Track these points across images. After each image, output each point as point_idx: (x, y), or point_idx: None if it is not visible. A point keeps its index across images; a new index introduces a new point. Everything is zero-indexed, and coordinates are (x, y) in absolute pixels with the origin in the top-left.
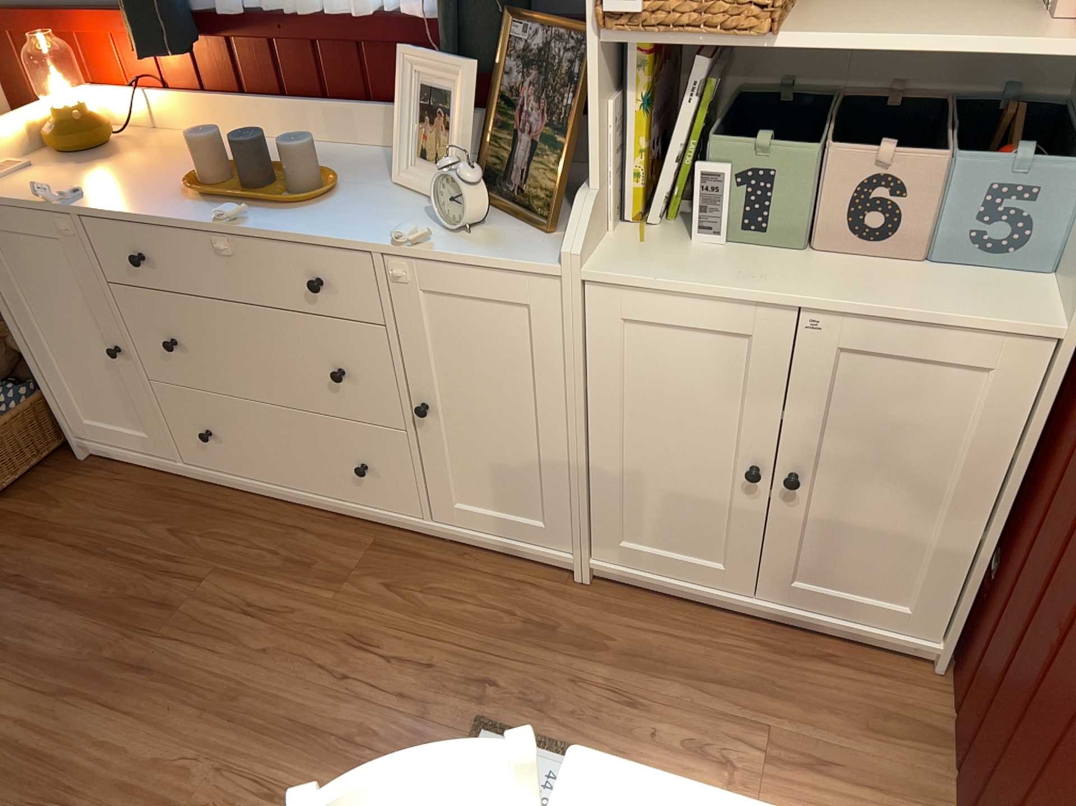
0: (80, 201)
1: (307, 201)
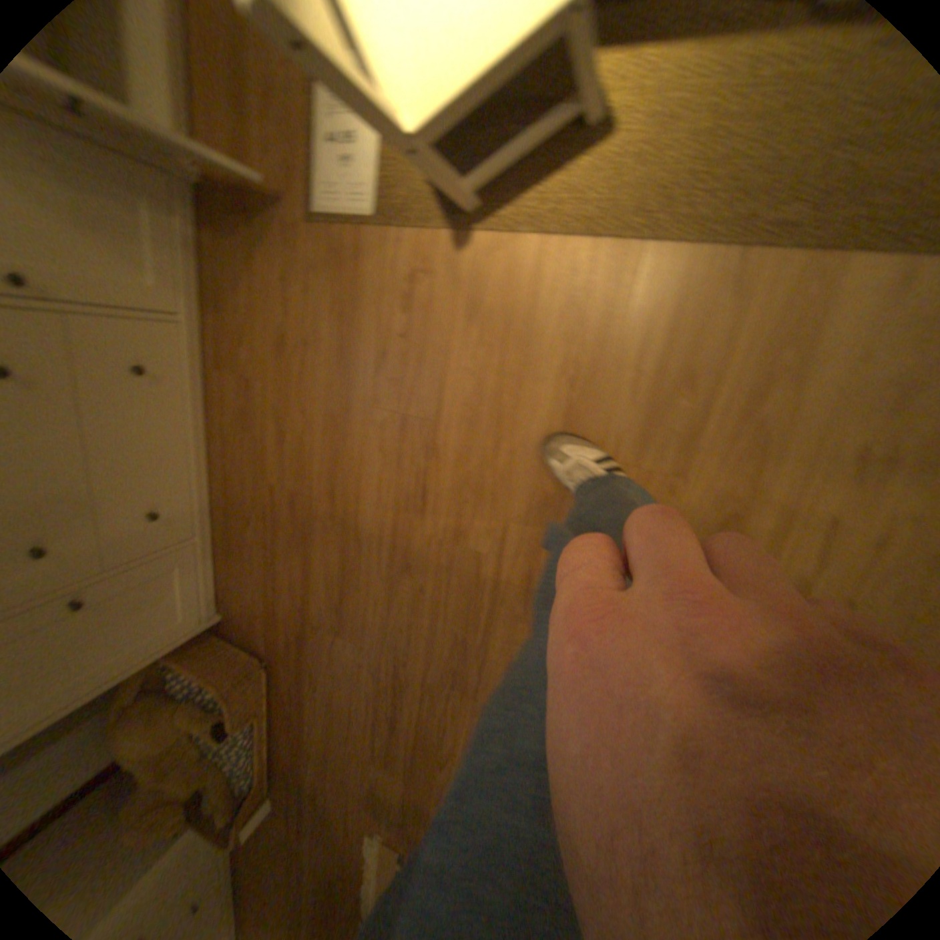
0: None
1: None
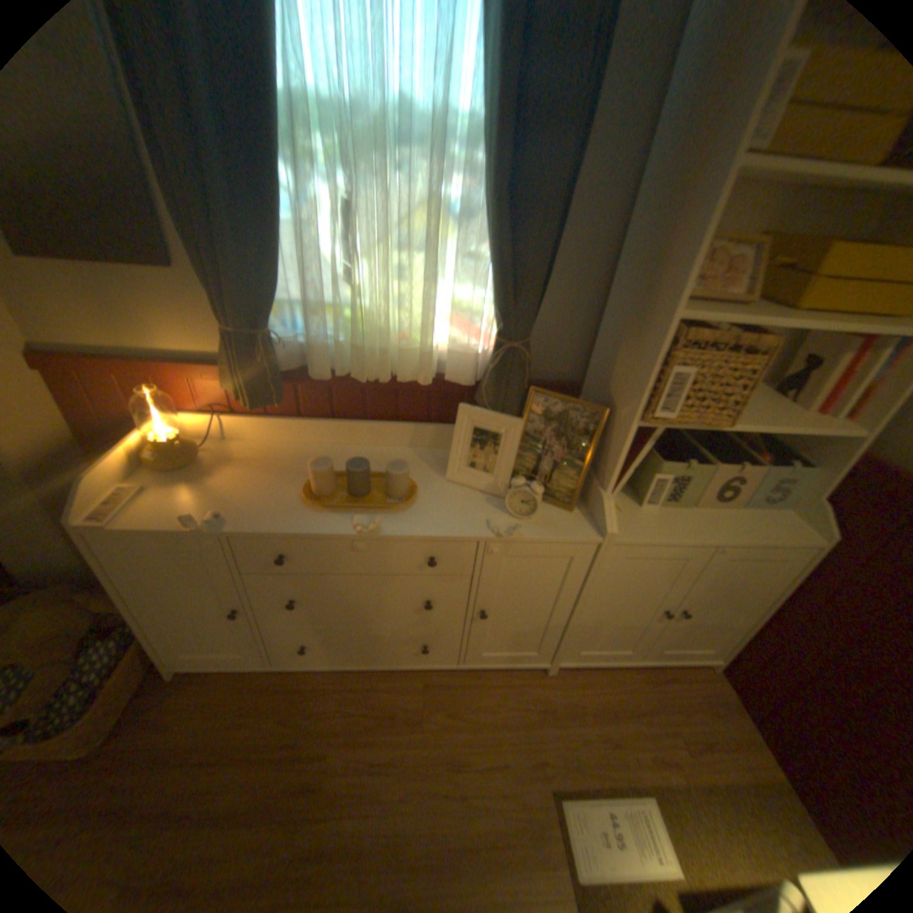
0: (214, 522)
1: (407, 503)
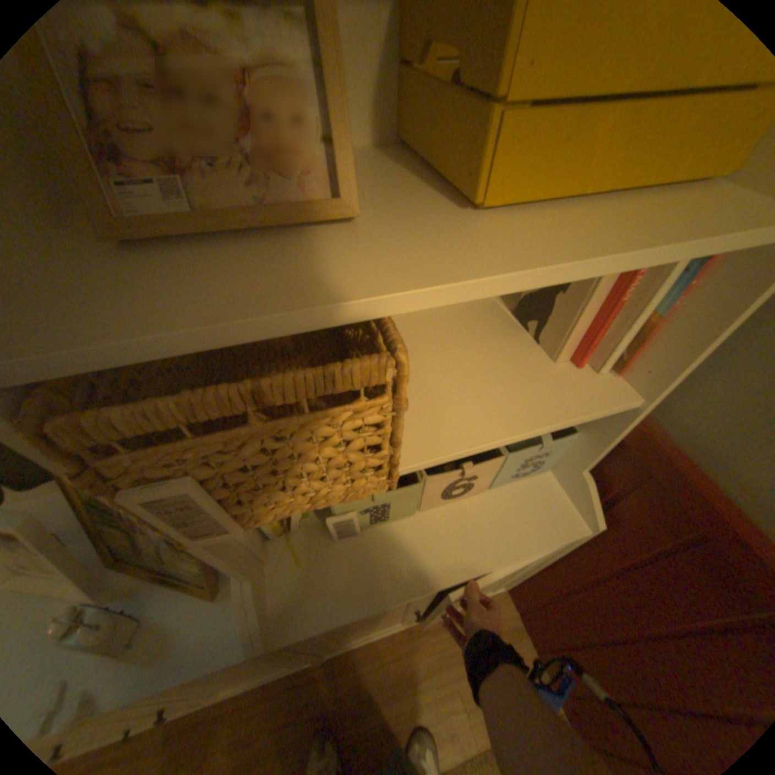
0: None
1: None
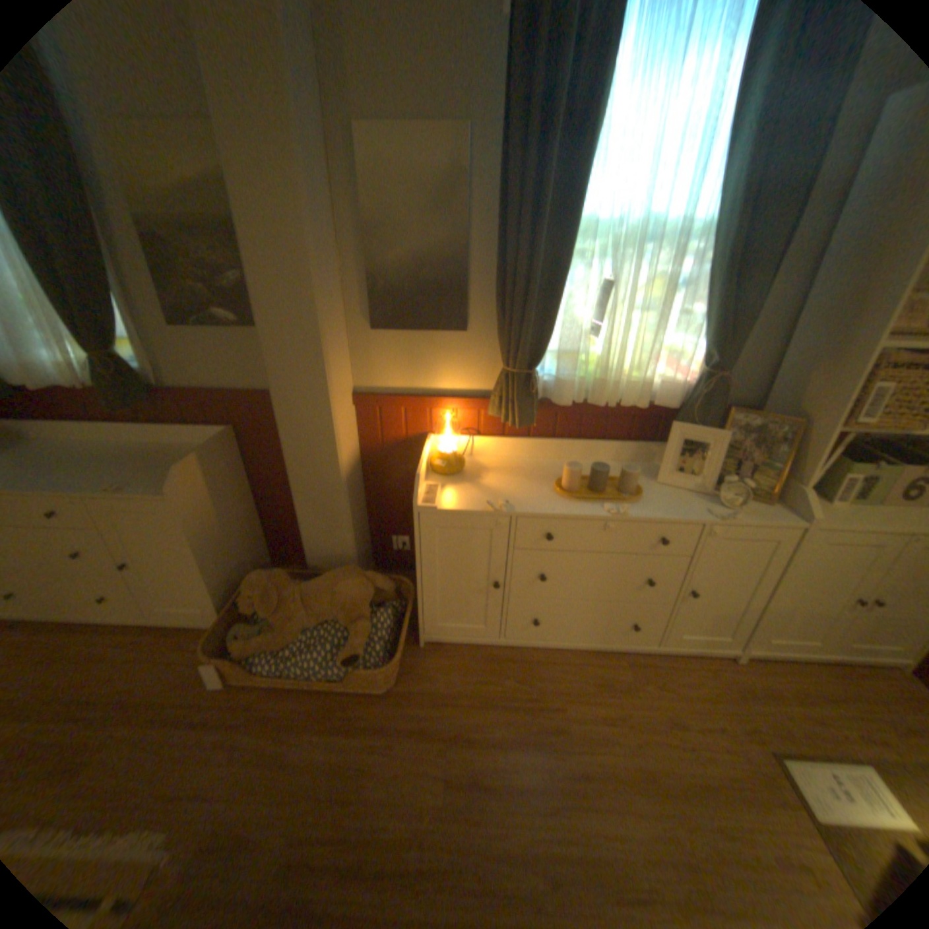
0: (507, 505)
1: (640, 496)
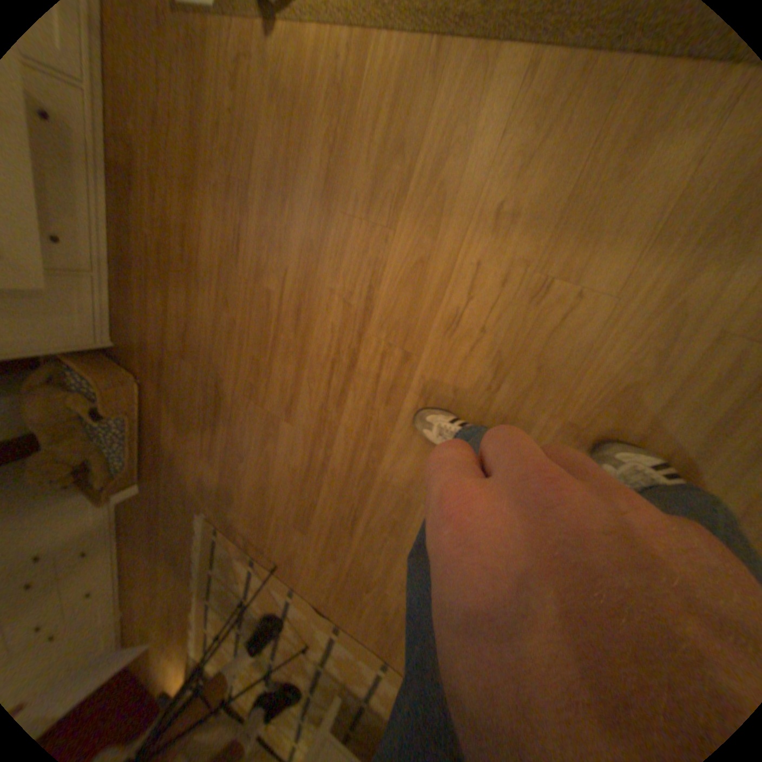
0: None
1: None
